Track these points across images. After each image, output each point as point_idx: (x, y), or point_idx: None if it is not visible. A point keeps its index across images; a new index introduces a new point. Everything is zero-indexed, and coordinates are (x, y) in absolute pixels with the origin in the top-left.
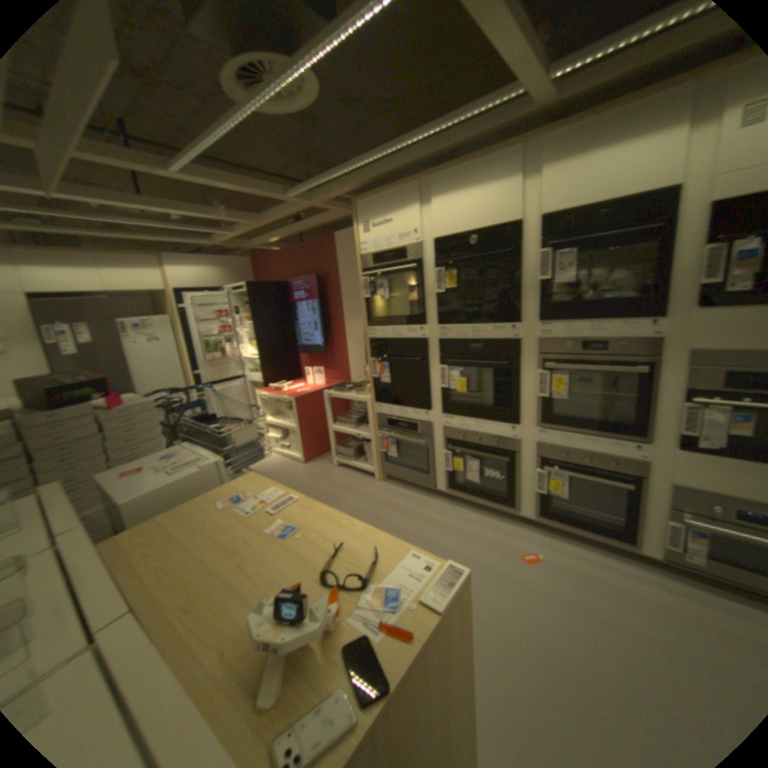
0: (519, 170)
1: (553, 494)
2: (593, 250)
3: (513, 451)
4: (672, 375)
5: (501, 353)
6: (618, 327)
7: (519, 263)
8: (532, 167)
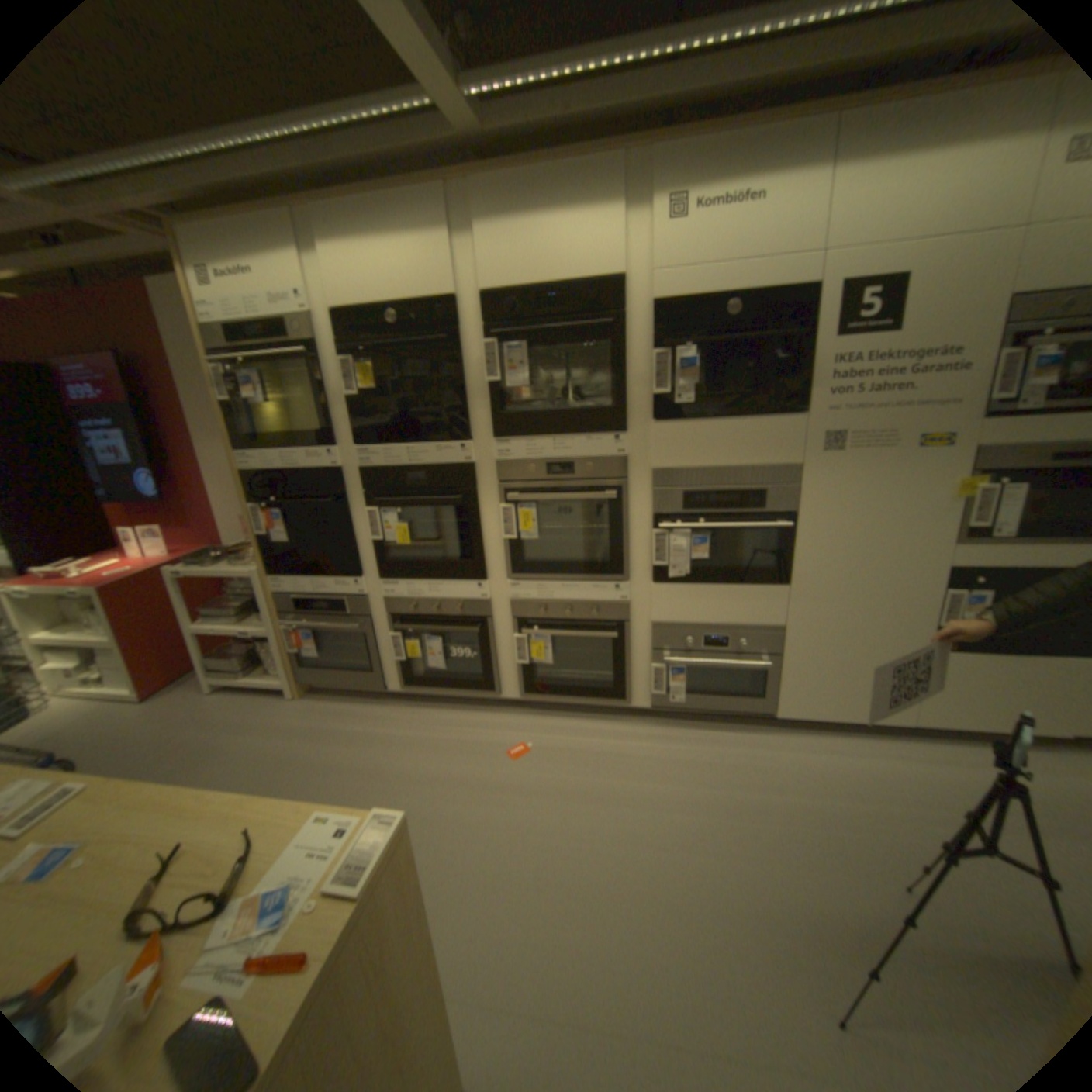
0: (441, 223)
1: (534, 663)
2: (544, 346)
3: (481, 618)
4: (637, 500)
5: (450, 484)
6: (581, 446)
7: (457, 358)
8: (459, 222)
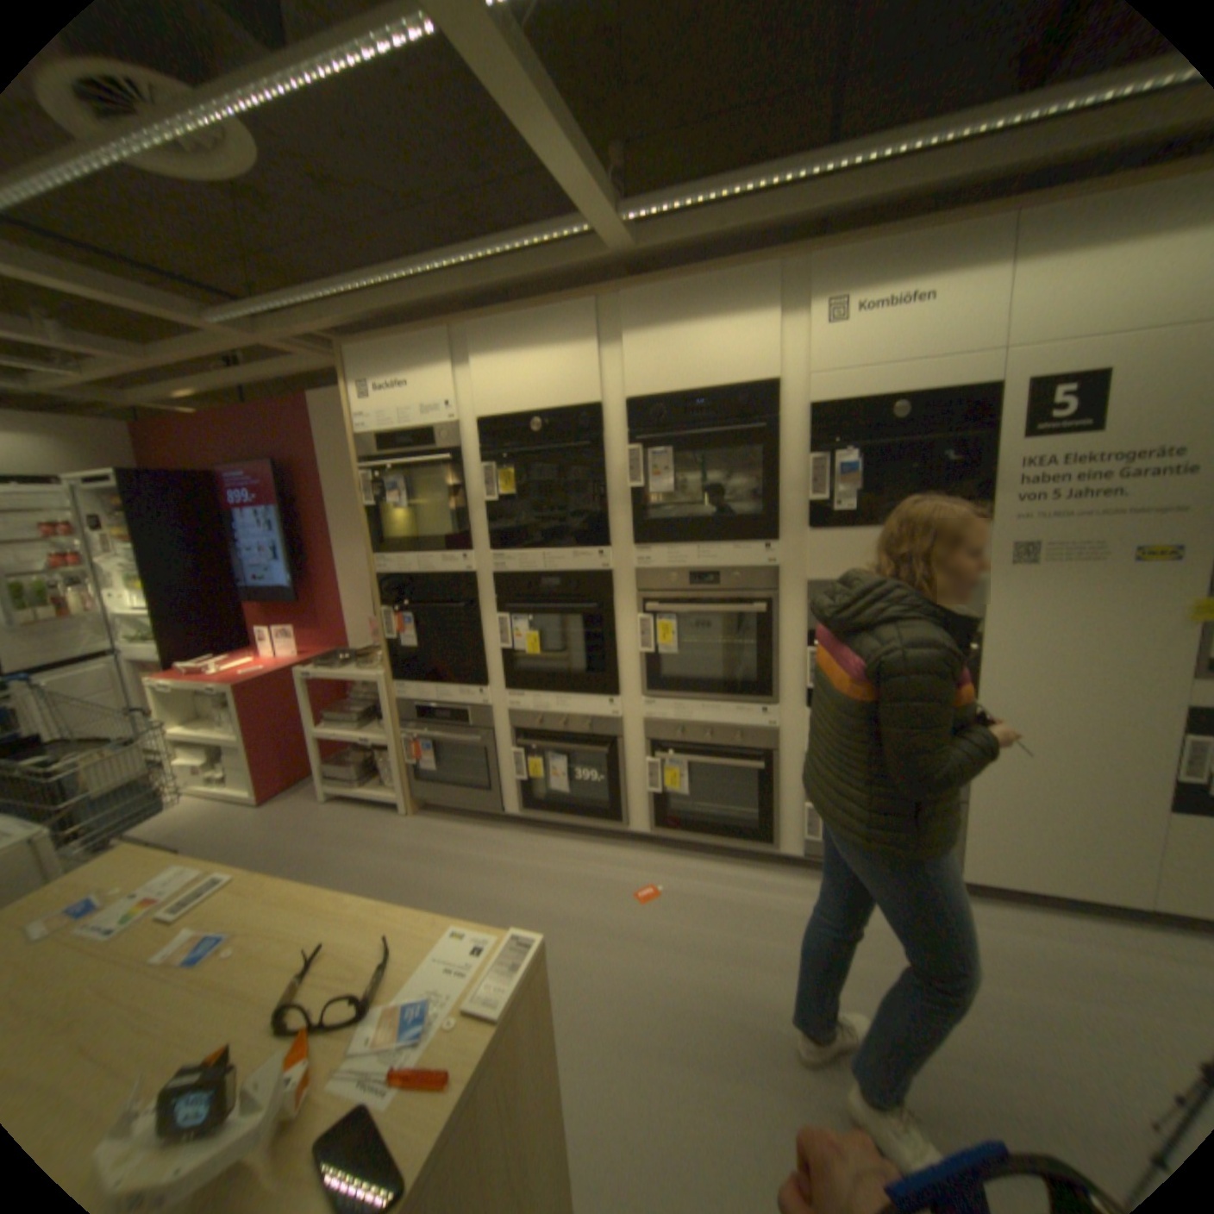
0: (592, 335)
1: (668, 792)
2: (691, 451)
3: (611, 737)
4: (790, 614)
5: (586, 592)
6: (728, 554)
7: (601, 463)
8: (609, 333)
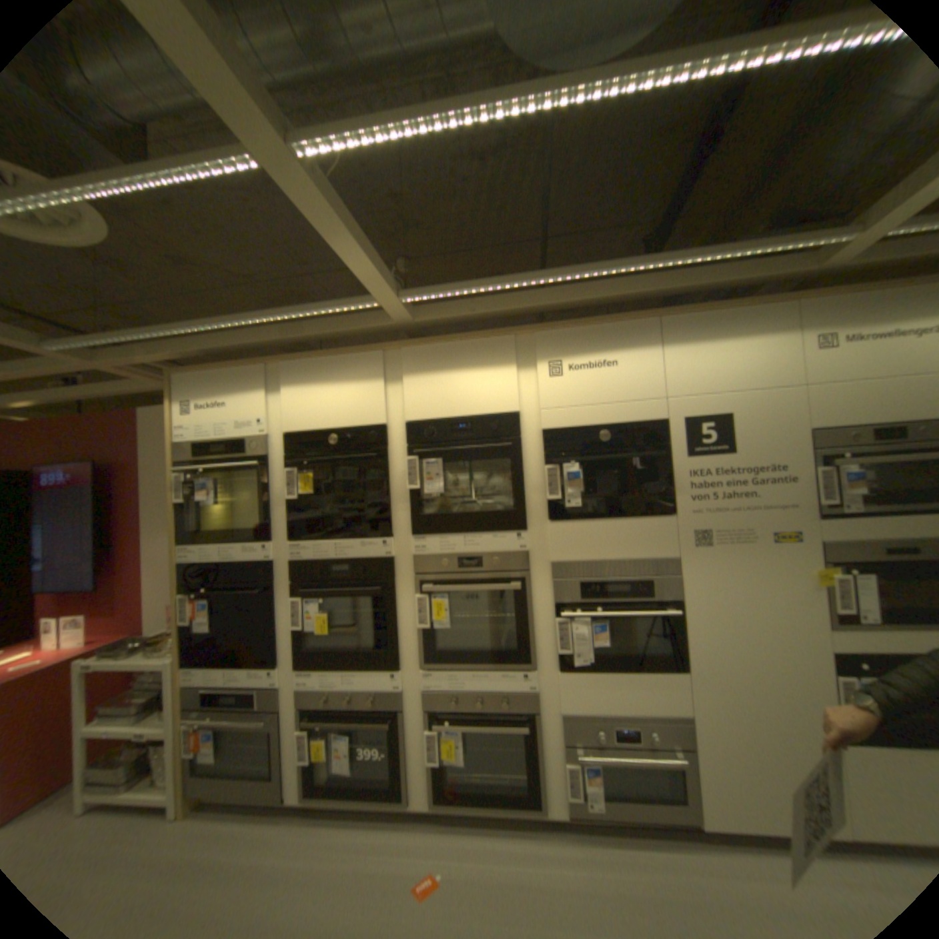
0: (381, 376)
1: (445, 765)
2: (457, 462)
3: (392, 712)
4: (540, 590)
5: (371, 576)
6: (488, 542)
7: (386, 470)
8: (394, 376)
